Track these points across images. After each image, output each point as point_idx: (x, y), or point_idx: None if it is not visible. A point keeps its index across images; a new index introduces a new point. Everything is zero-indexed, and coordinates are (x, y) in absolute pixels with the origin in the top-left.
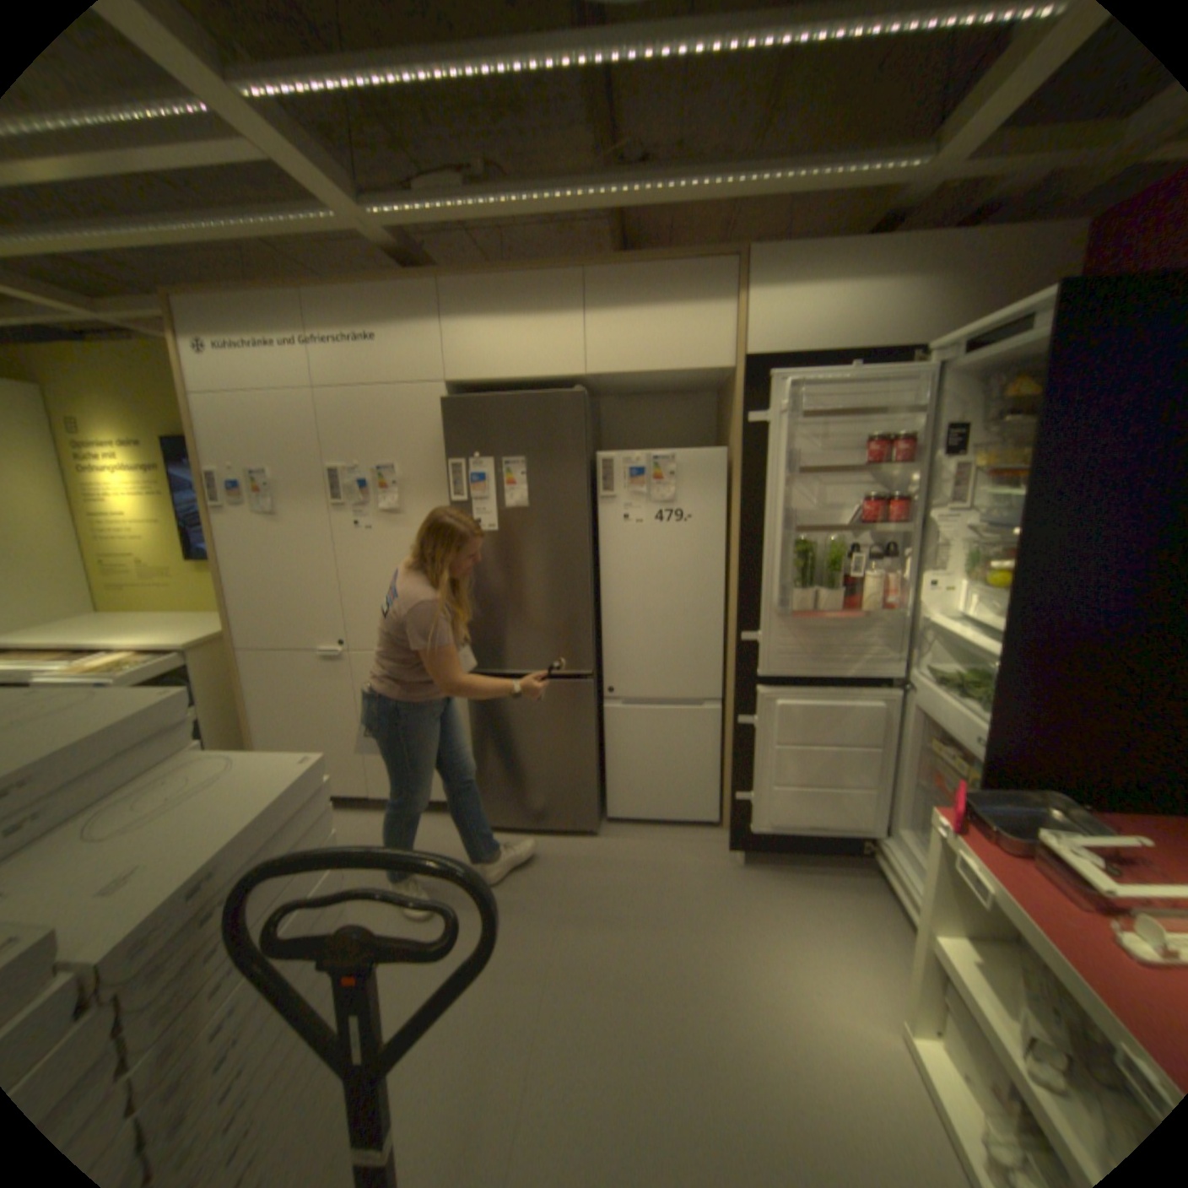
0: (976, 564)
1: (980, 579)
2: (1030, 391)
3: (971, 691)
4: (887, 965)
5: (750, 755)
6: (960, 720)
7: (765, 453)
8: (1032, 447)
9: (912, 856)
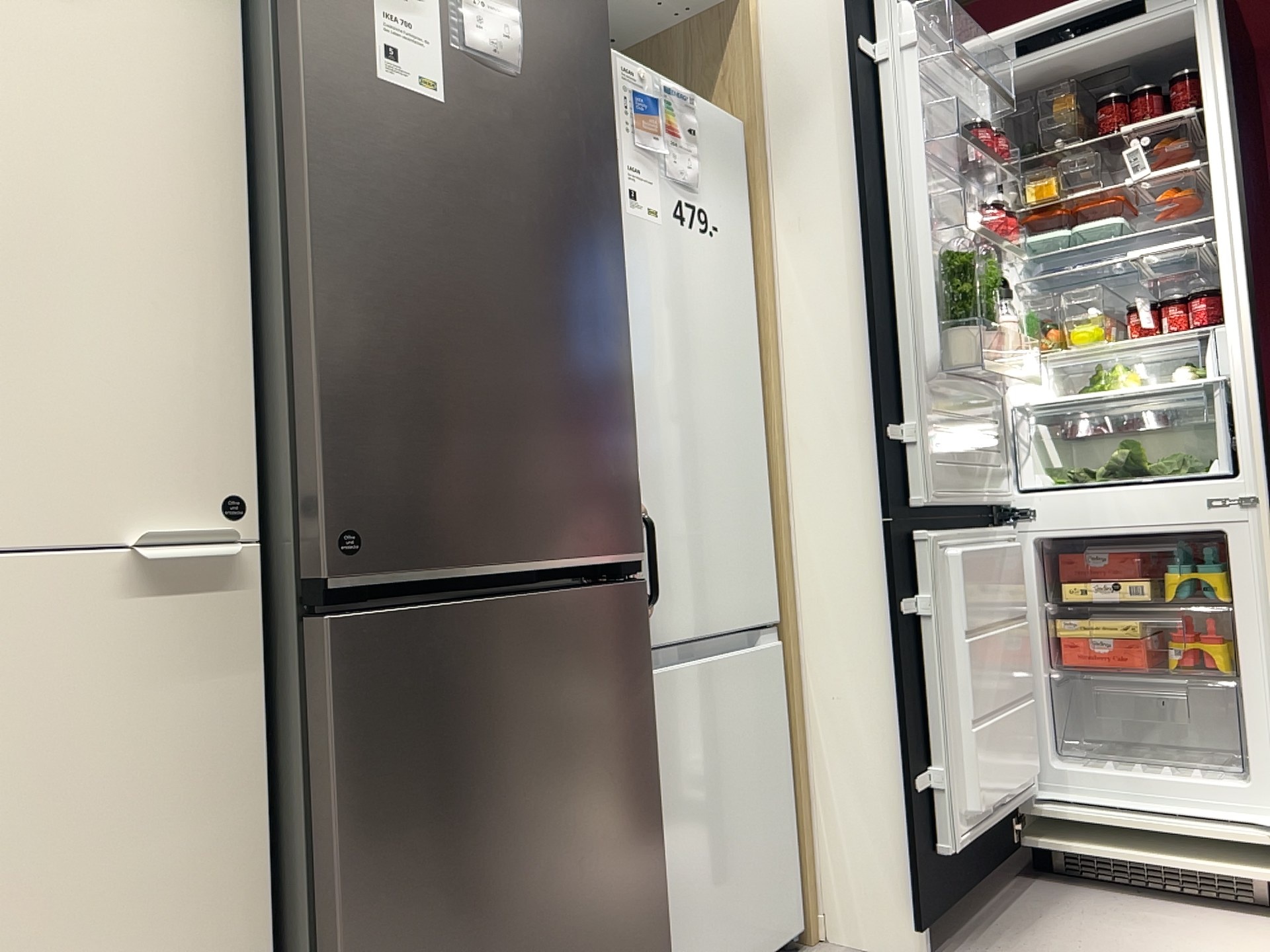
0: (1031, 334)
1: (1053, 345)
2: (1079, 110)
3: (1118, 476)
4: (1217, 934)
5: (921, 681)
6: (1160, 496)
7: (878, 107)
8: (1107, 165)
9: (1101, 776)
